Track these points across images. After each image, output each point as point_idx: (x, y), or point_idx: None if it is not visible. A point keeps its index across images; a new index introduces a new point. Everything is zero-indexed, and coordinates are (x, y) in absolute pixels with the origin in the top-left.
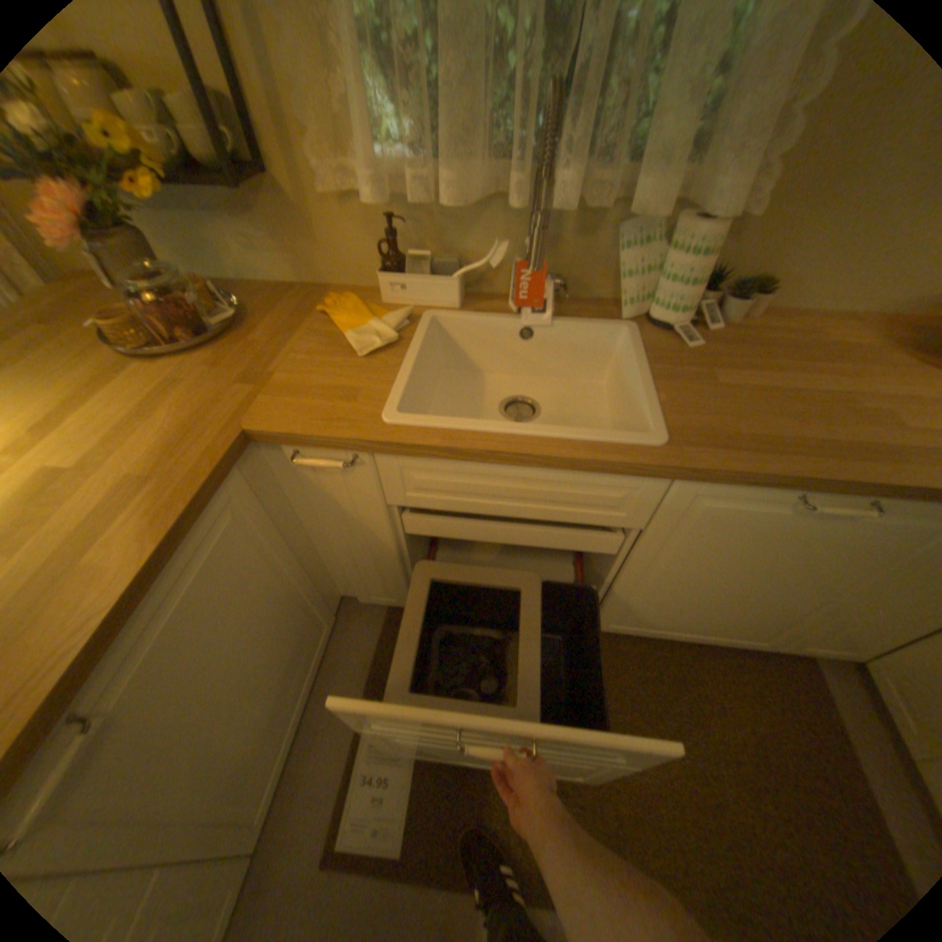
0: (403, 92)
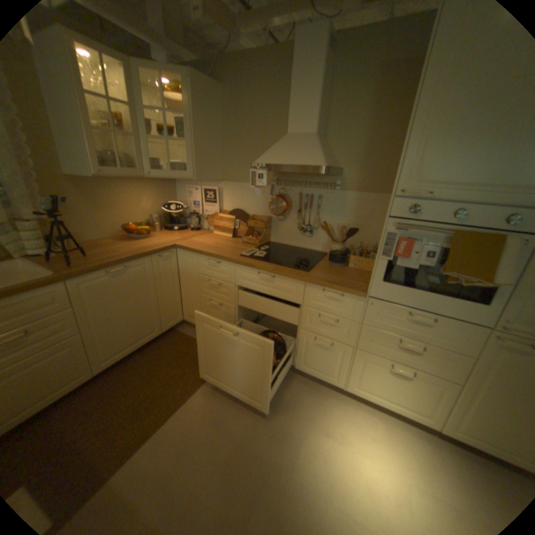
0: None
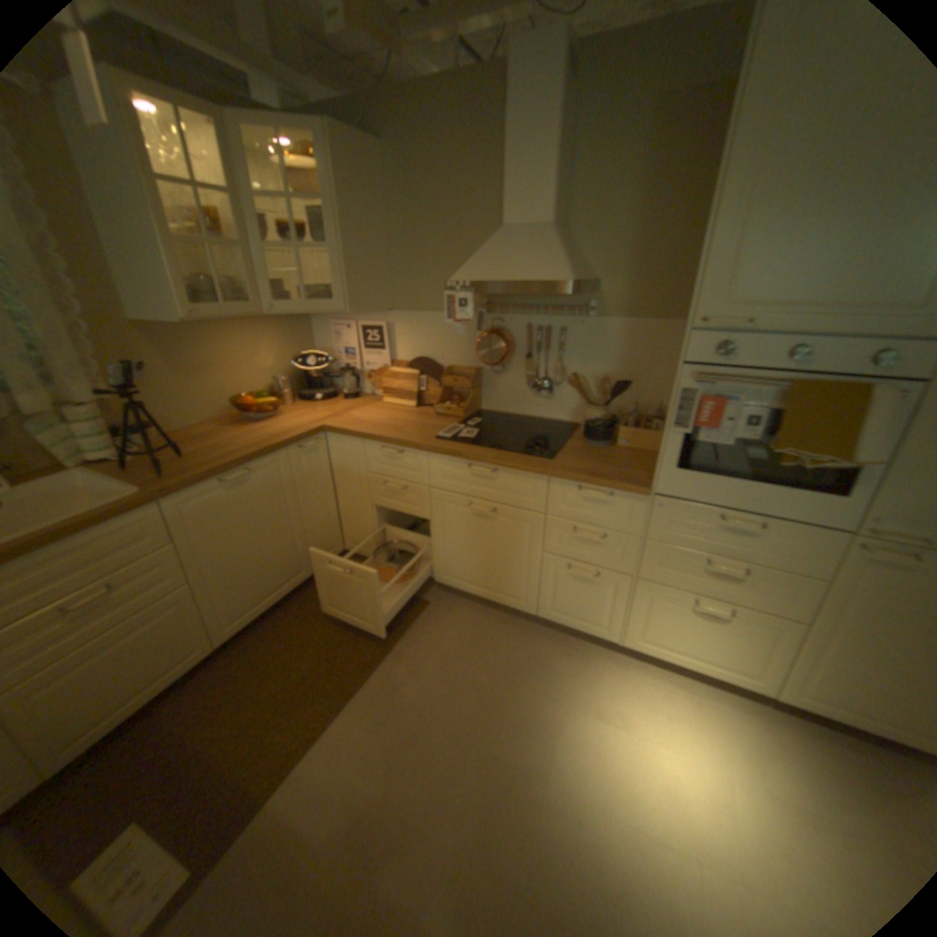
0: None
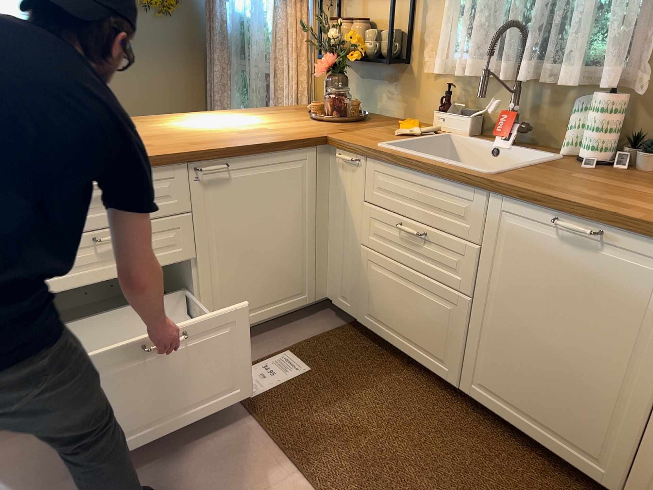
0: (463, 33)
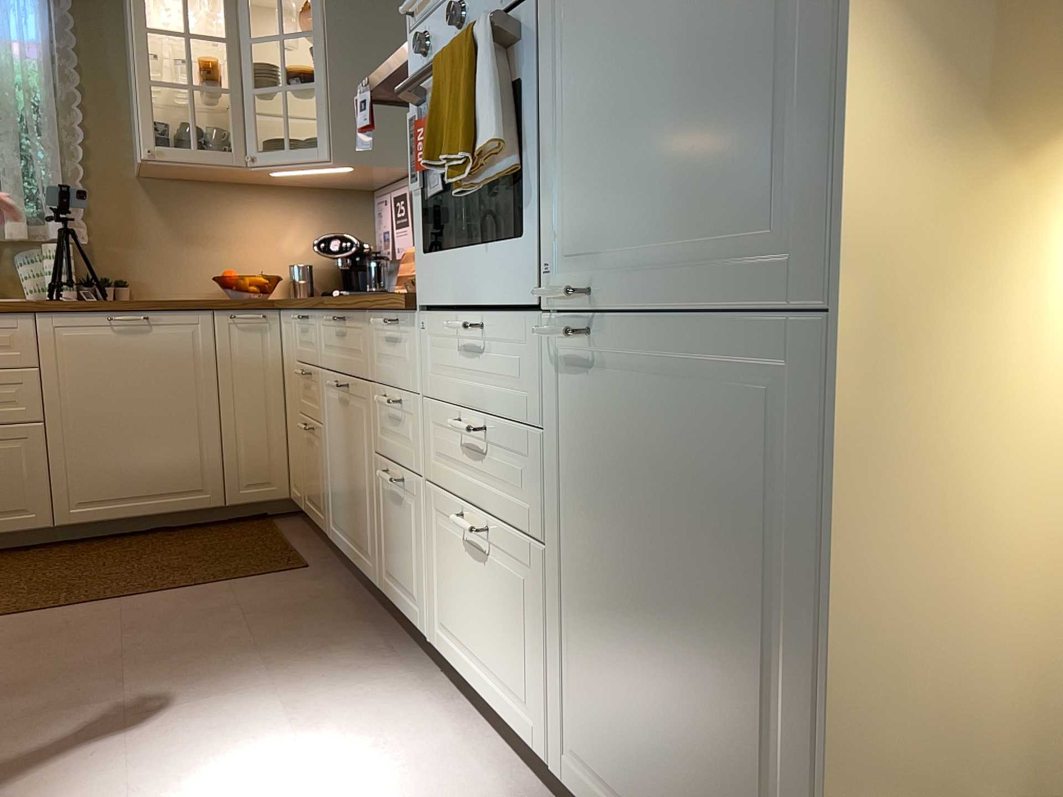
0: None
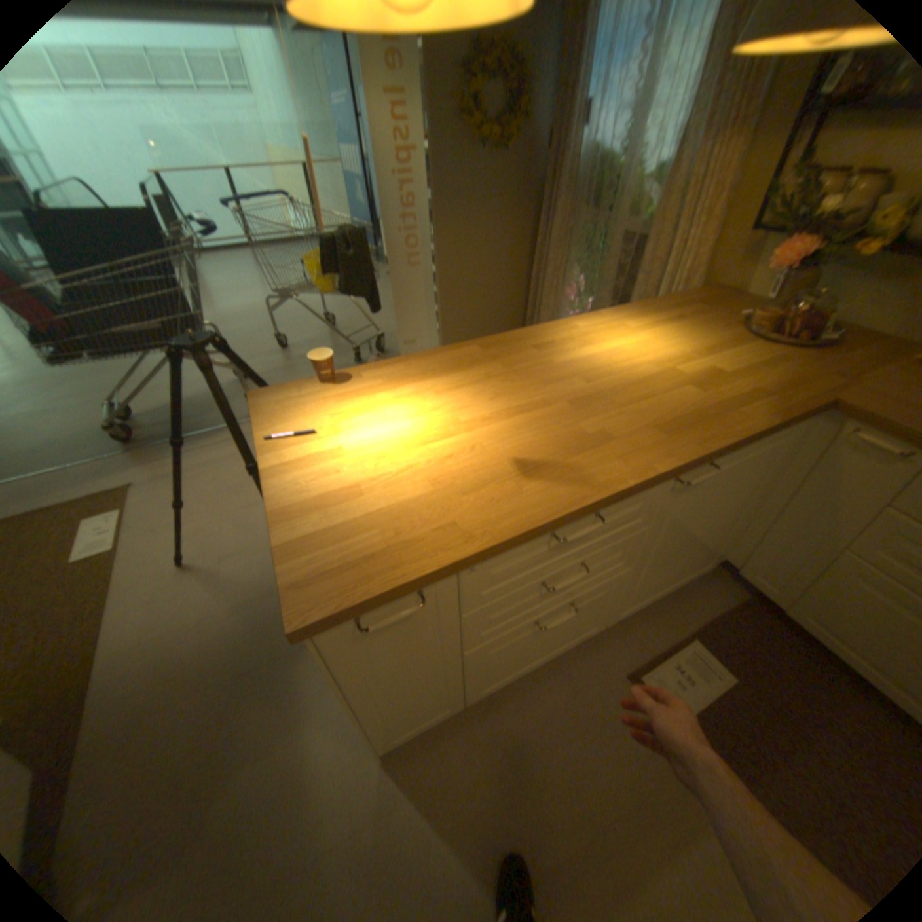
0: None
